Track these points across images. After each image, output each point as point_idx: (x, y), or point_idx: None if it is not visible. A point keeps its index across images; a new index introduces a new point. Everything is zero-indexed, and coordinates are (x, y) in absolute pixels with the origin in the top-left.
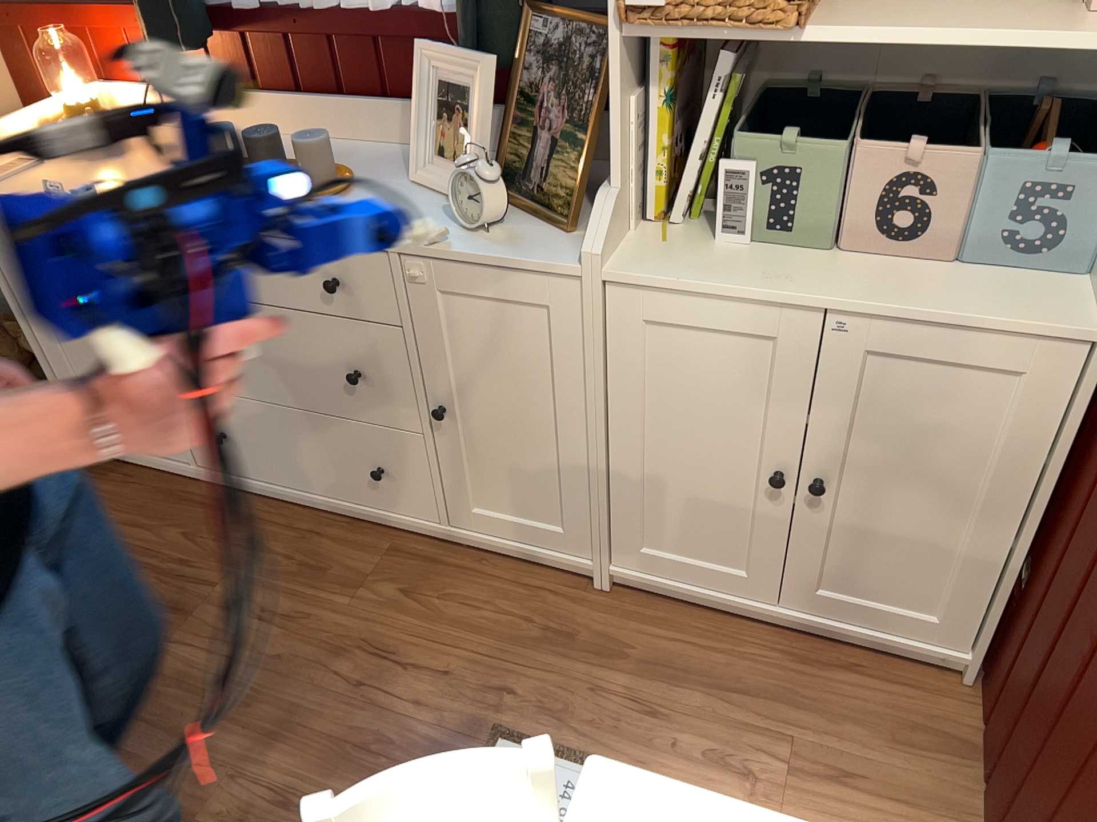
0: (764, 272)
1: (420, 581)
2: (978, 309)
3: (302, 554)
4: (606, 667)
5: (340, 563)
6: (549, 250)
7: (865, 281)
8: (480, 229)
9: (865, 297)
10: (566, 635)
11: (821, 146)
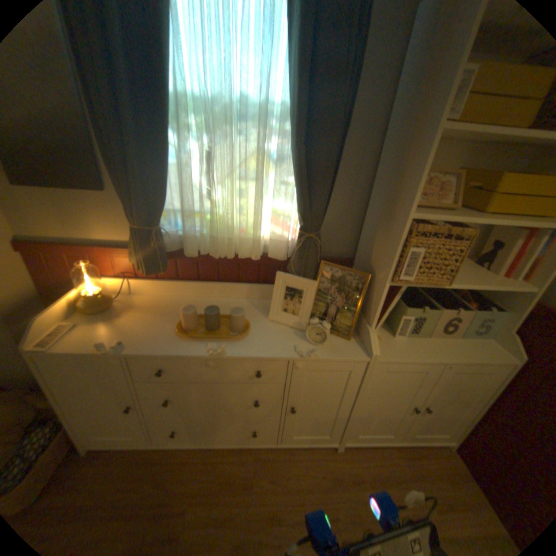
0: (421, 349)
1: (274, 477)
2: (488, 356)
3: (216, 481)
4: (363, 494)
5: (235, 479)
6: (349, 349)
7: (450, 349)
8: (321, 343)
9: (458, 356)
10: (341, 483)
11: (434, 308)
